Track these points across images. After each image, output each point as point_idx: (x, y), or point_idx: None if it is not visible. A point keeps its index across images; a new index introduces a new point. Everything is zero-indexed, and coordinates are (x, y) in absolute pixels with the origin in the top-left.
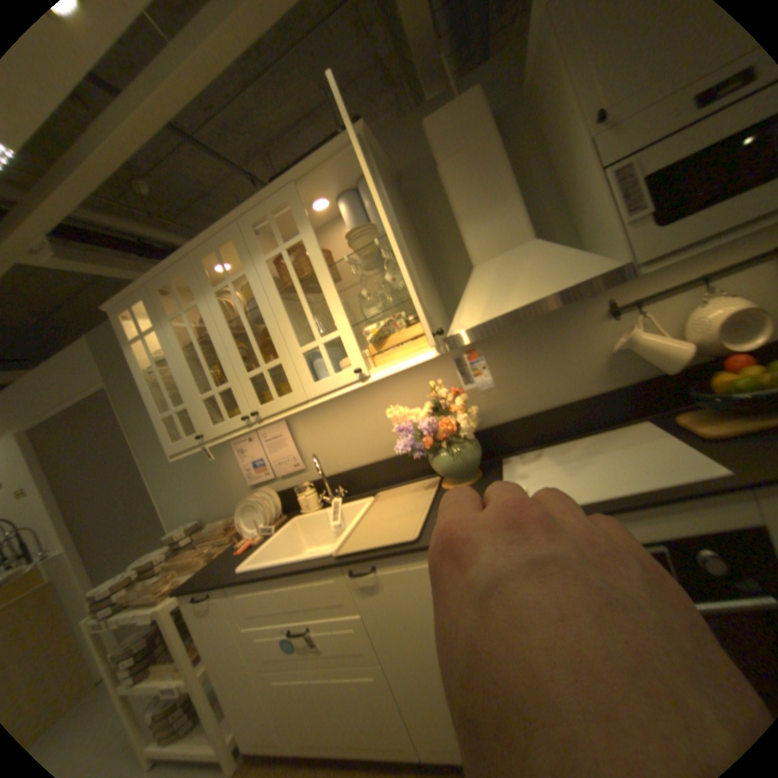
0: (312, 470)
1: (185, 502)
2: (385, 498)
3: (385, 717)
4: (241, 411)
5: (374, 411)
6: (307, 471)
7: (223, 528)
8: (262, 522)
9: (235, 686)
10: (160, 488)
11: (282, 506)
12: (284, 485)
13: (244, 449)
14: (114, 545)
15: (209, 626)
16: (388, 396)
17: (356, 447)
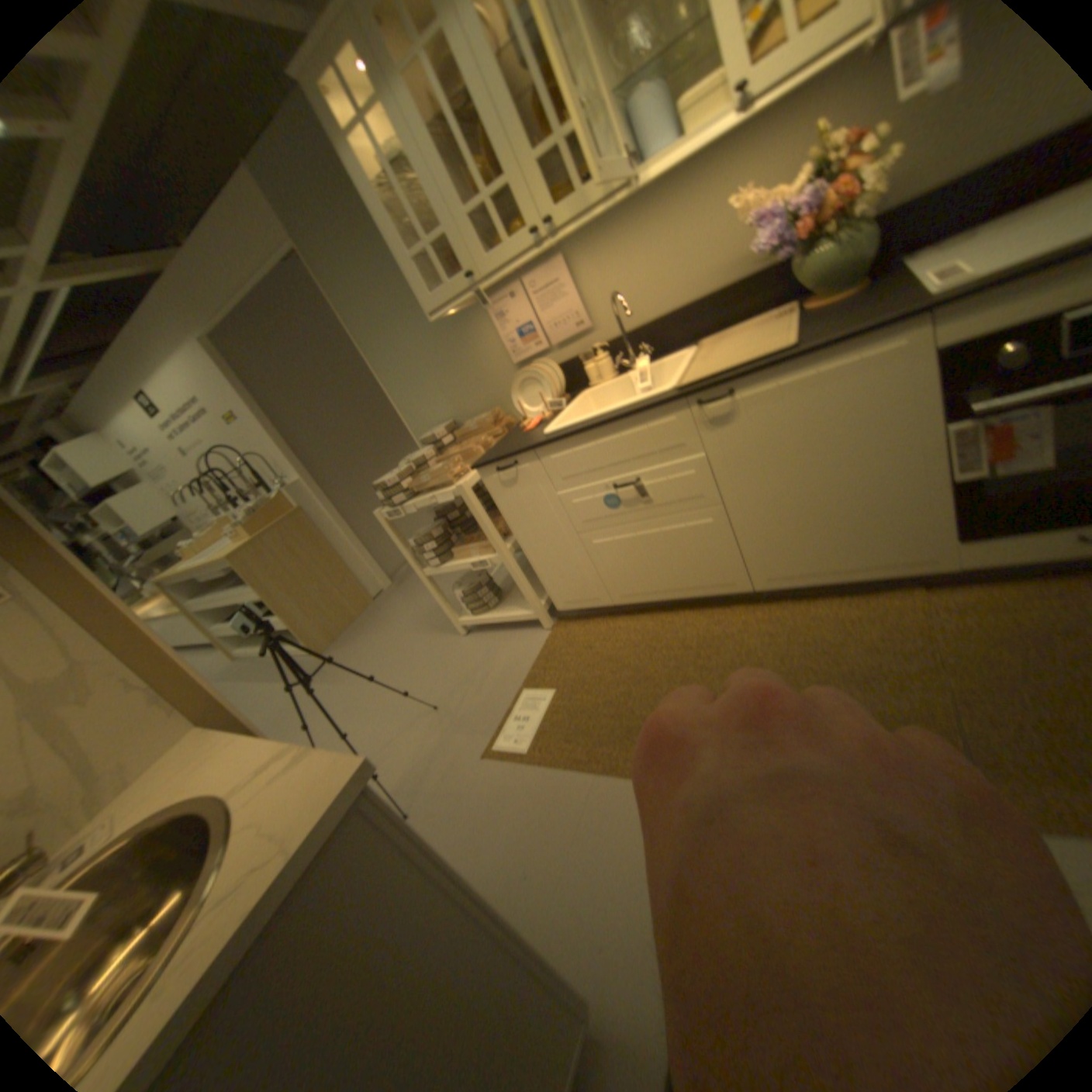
0: (601, 328)
1: (432, 399)
2: (716, 341)
3: (722, 556)
4: (523, 222)
5: (699, 215)
6: (594, 332)
7: (492, 418)
8: (545, 398)
9: (550, 552)
10: (397, 385)
11: (568, 376)
12: (563, 354)
13: (503, 312)
14: (345, 476)
15: (519, 495)
16: (725, 182)
17: (666, 282)
